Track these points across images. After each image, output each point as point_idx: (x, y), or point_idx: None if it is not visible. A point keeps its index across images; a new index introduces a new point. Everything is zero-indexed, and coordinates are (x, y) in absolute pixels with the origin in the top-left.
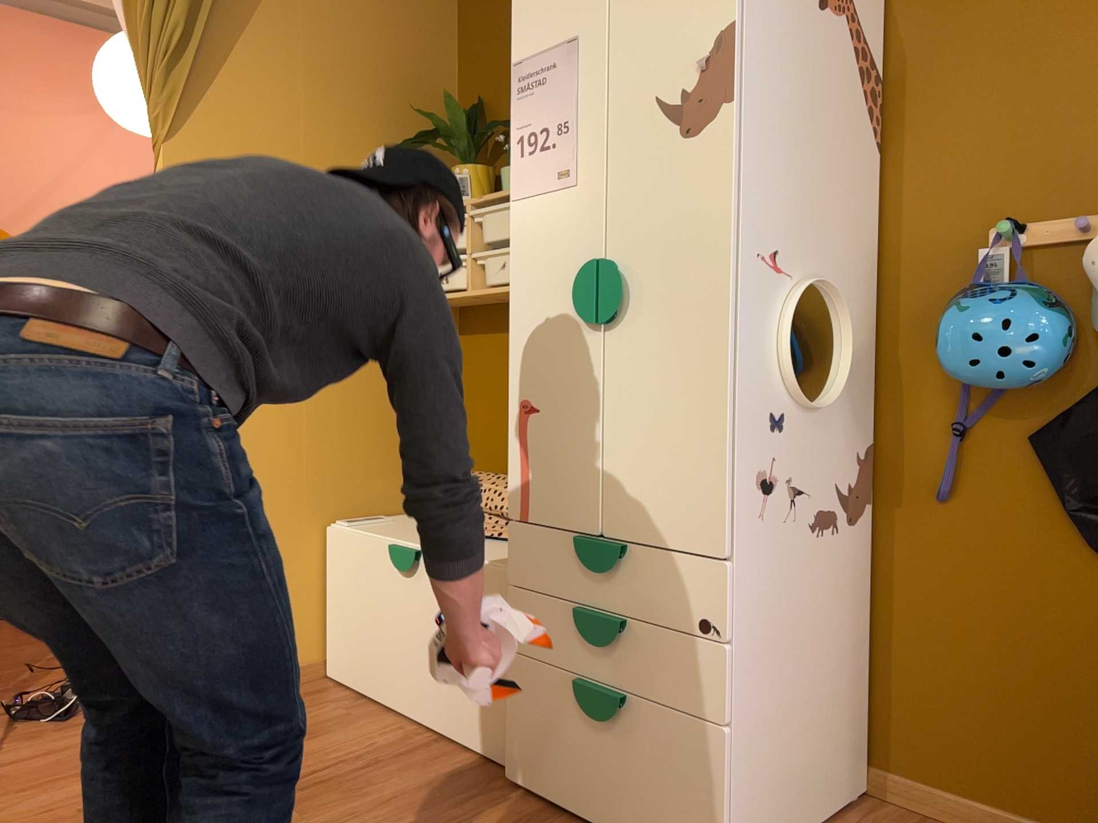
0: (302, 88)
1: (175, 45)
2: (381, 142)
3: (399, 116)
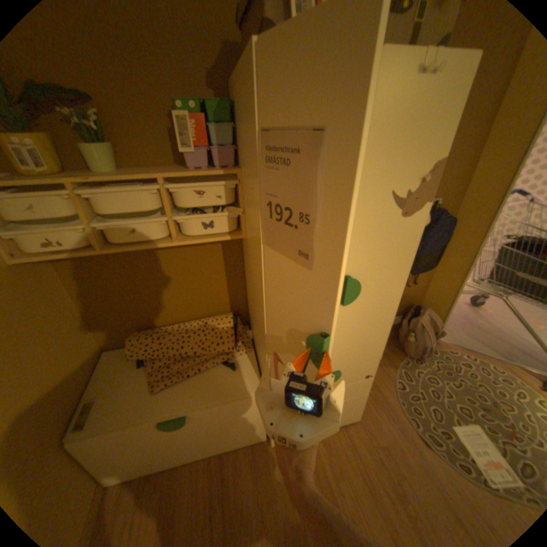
0: None
1: None
2: None
3: None
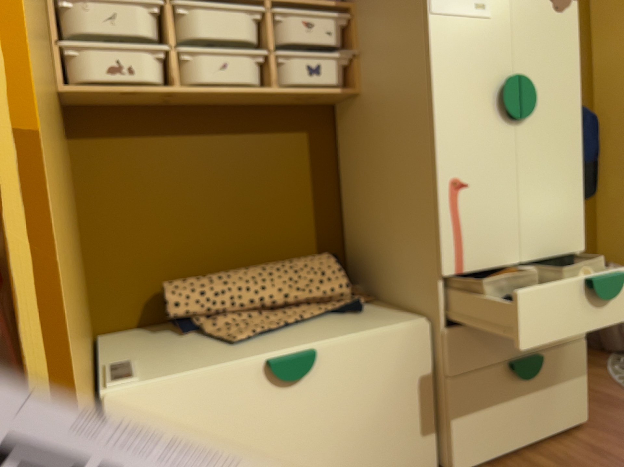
0: None
1: None
2: None
3: None
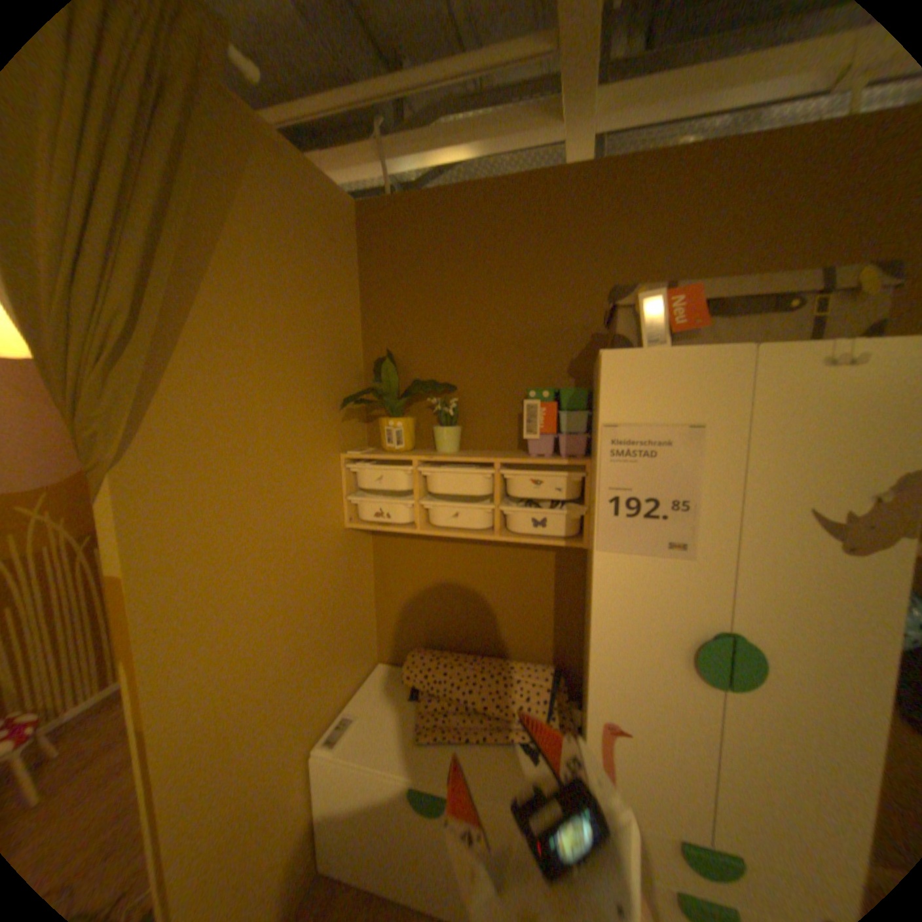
0: (253, 359)
1: (111, 335)
2: (319, 395)
3: (329, 368)
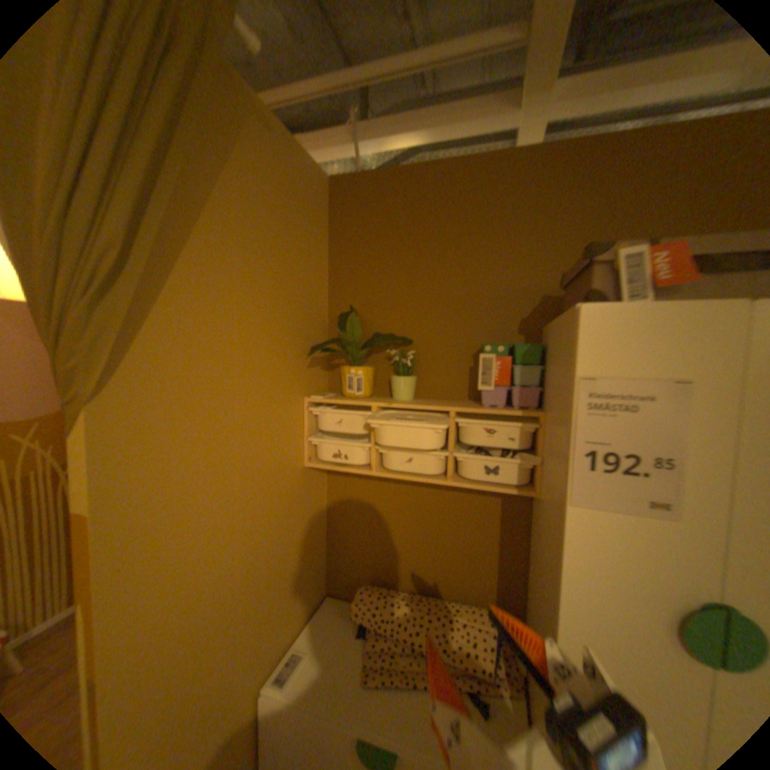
0: (234, 305)
1: (100, 268)
2: (289, 343)
3: (299, 319)
